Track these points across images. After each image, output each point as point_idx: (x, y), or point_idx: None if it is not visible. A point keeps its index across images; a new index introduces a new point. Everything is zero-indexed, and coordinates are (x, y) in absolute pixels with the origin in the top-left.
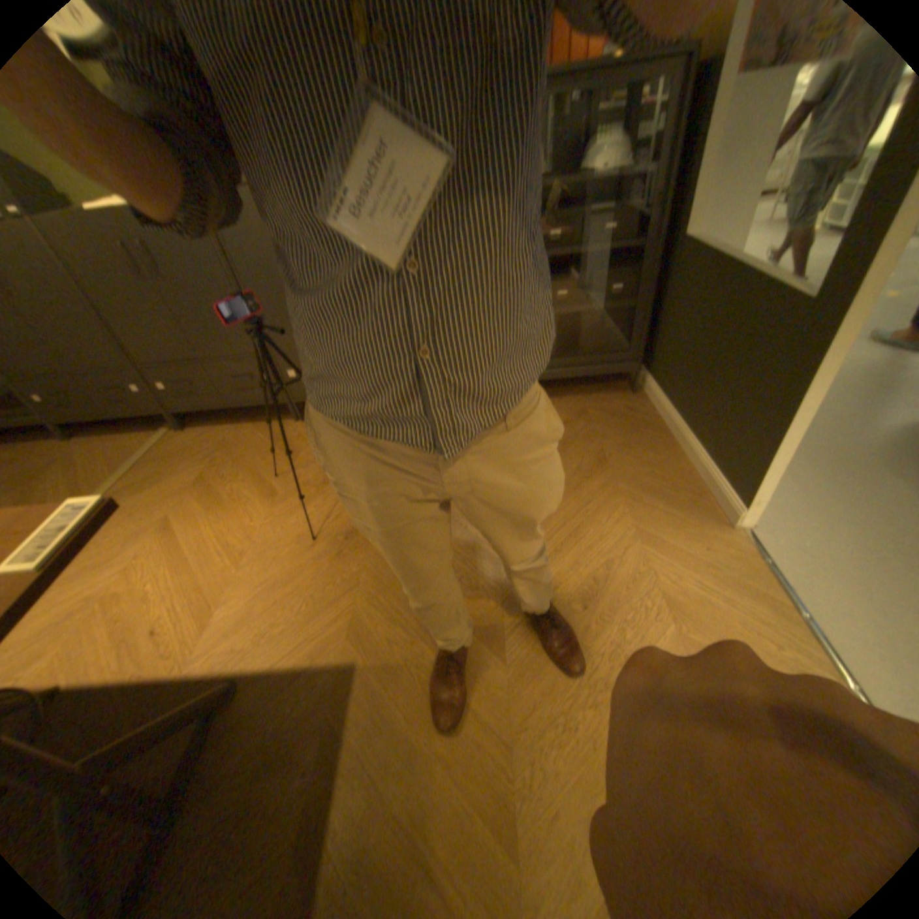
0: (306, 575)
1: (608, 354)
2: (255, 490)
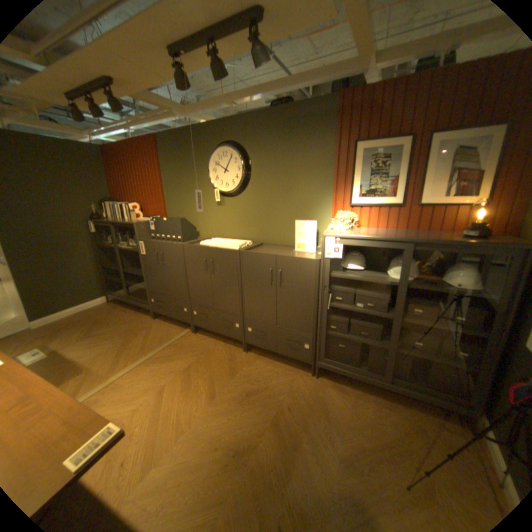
0: (201, 473)
1: (450, 397)
2: (205, 390)
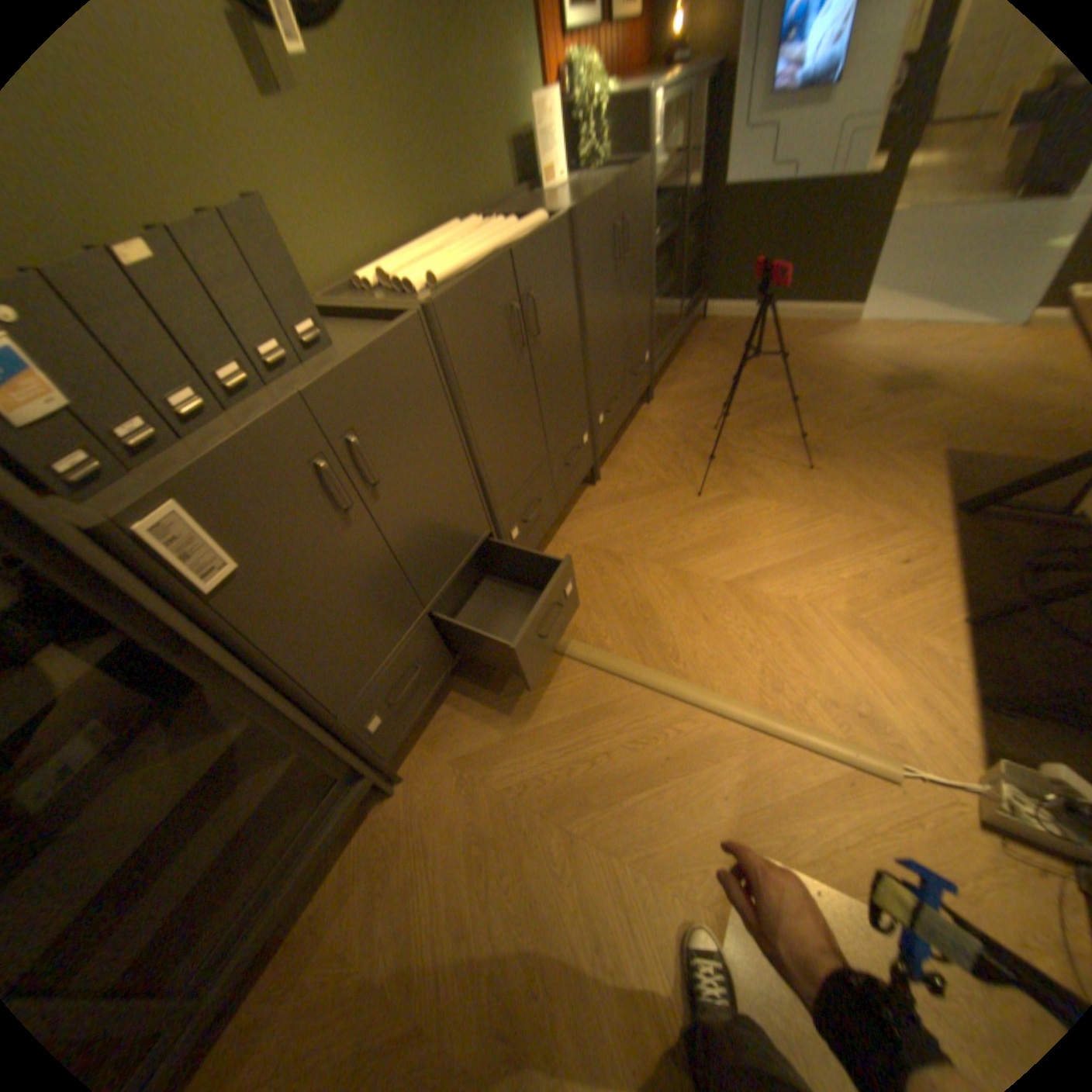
0: (855, 474)
1: (697, 296)
2: (715, 512)
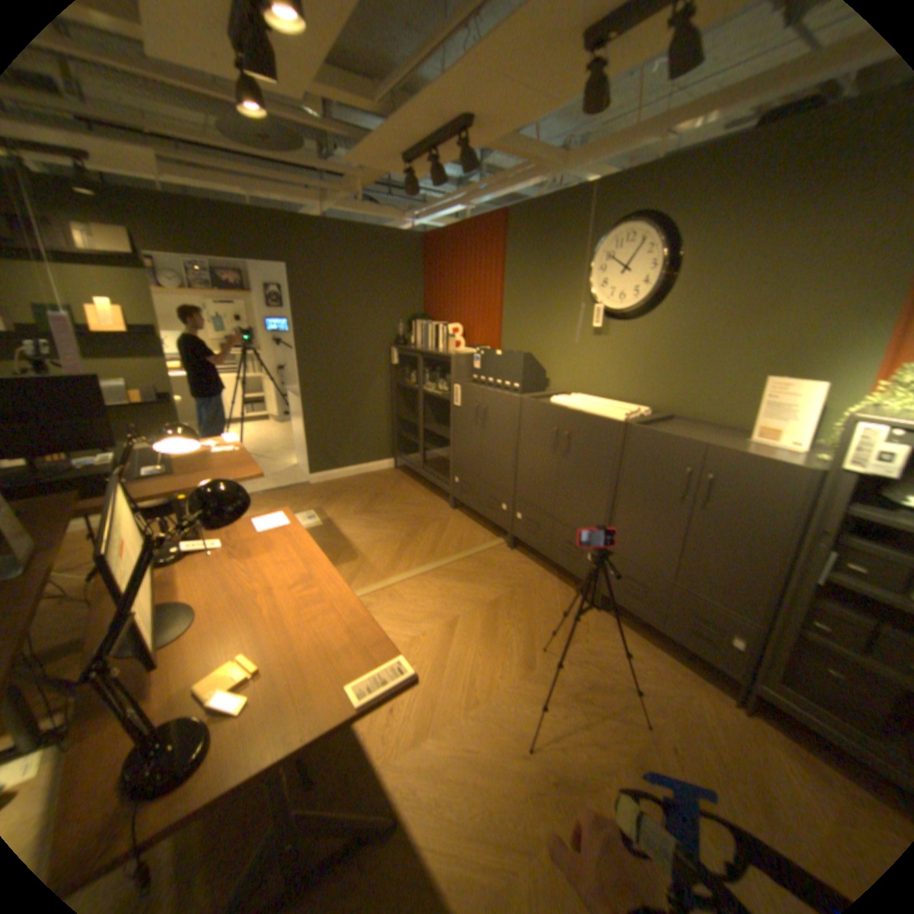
0: (501, 787)
1: None
2: (521, 651)
